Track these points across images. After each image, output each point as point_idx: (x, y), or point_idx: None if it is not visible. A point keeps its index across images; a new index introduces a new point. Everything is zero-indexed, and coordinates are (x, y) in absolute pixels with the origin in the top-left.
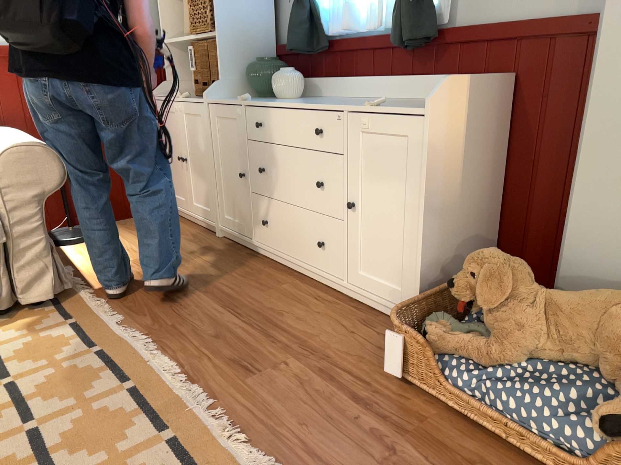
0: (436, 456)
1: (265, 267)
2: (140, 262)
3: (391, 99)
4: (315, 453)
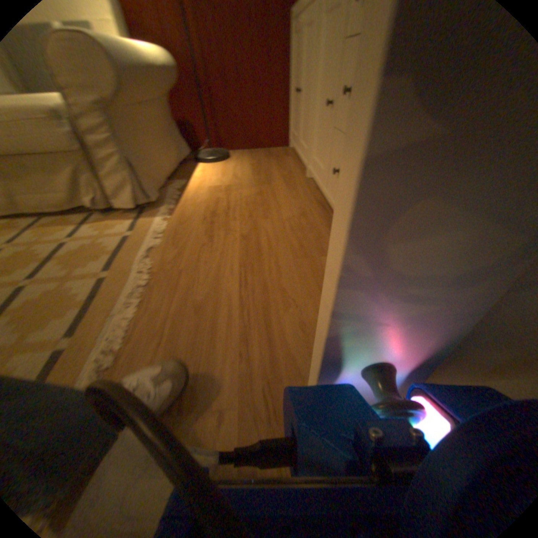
0: None
1: (325, 225)
2: (230, 188)
3: None
4: None
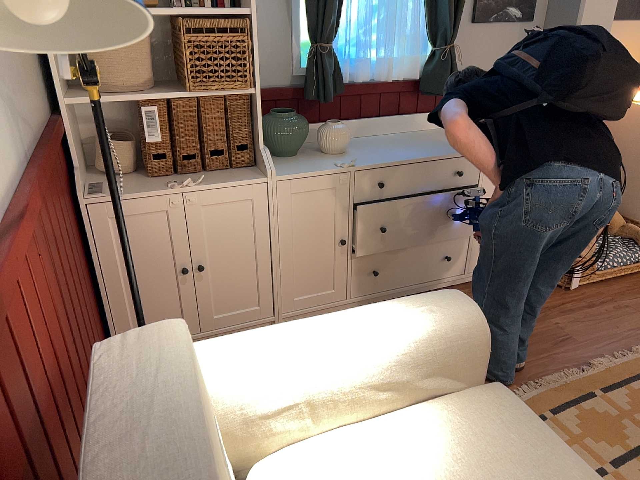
0: (628, 297)
1: None
2: None
3: (409, 132)
4: (638, 328)
